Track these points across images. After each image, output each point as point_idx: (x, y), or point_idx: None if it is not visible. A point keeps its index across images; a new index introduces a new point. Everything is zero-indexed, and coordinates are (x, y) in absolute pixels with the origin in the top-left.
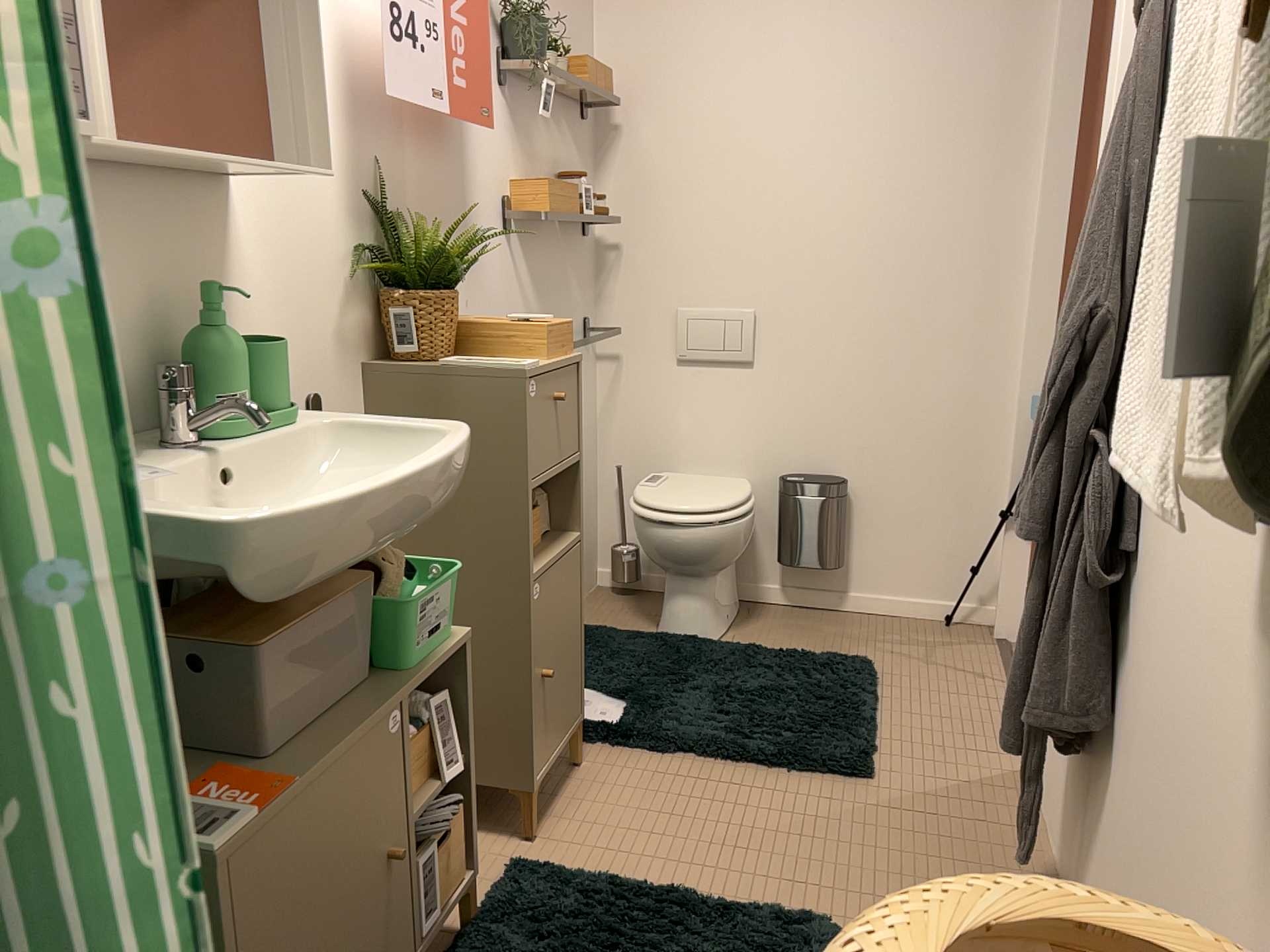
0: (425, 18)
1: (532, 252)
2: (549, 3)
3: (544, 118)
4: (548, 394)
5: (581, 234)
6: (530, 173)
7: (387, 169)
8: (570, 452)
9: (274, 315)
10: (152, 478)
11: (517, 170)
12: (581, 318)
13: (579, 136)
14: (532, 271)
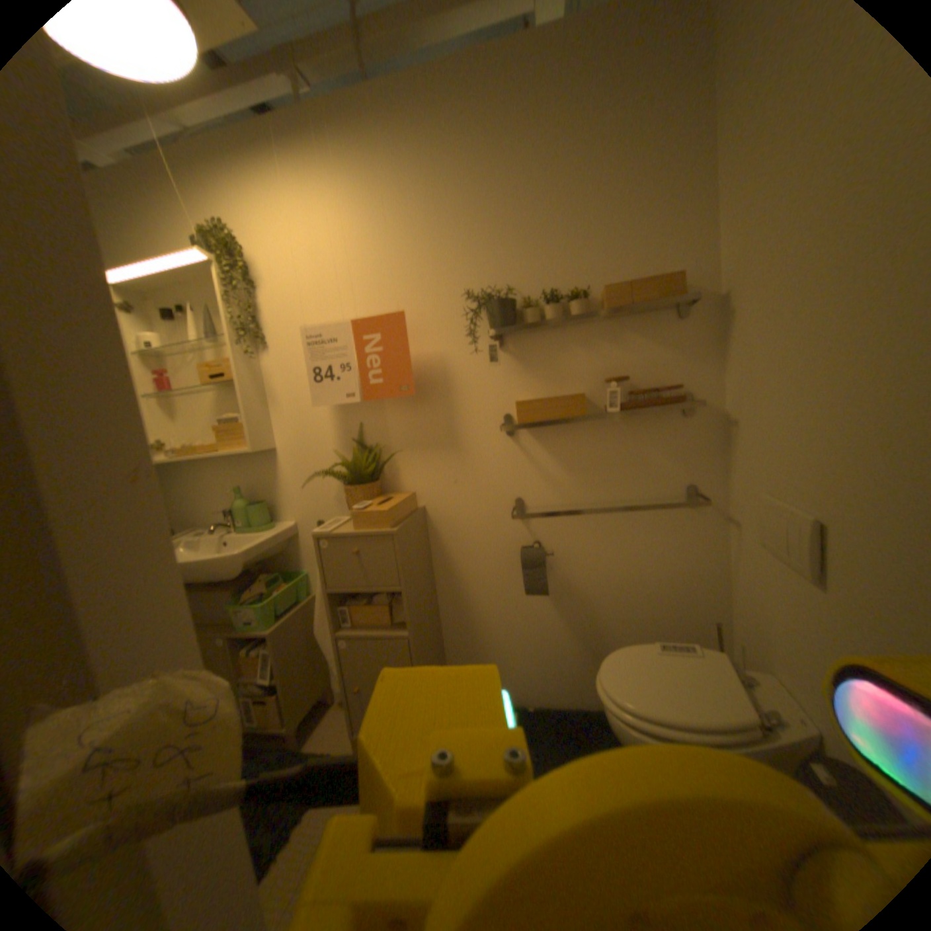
0: (337, 360)
1: (557, 440)
2: (592, 247)
3: (581, 340)
4: (346, 548)
5: (677, 413)
6: (552, 386)
7: (369, 423)
8: (384, 583)
9: (298, 490)
10: (200, 539)
11: (527, 390)
12: (680, 483)
13: (672, 328)
14: (558, 453)
